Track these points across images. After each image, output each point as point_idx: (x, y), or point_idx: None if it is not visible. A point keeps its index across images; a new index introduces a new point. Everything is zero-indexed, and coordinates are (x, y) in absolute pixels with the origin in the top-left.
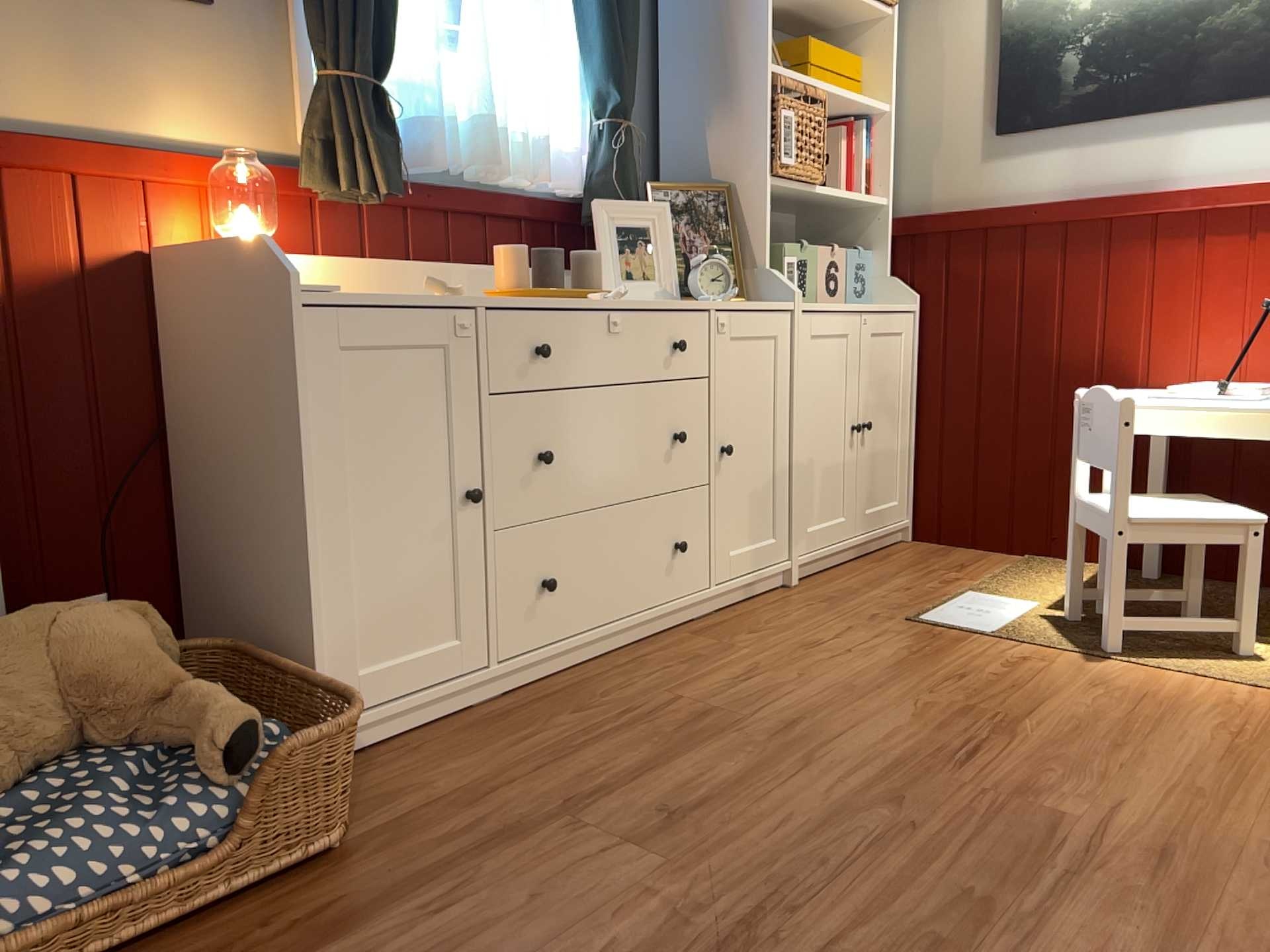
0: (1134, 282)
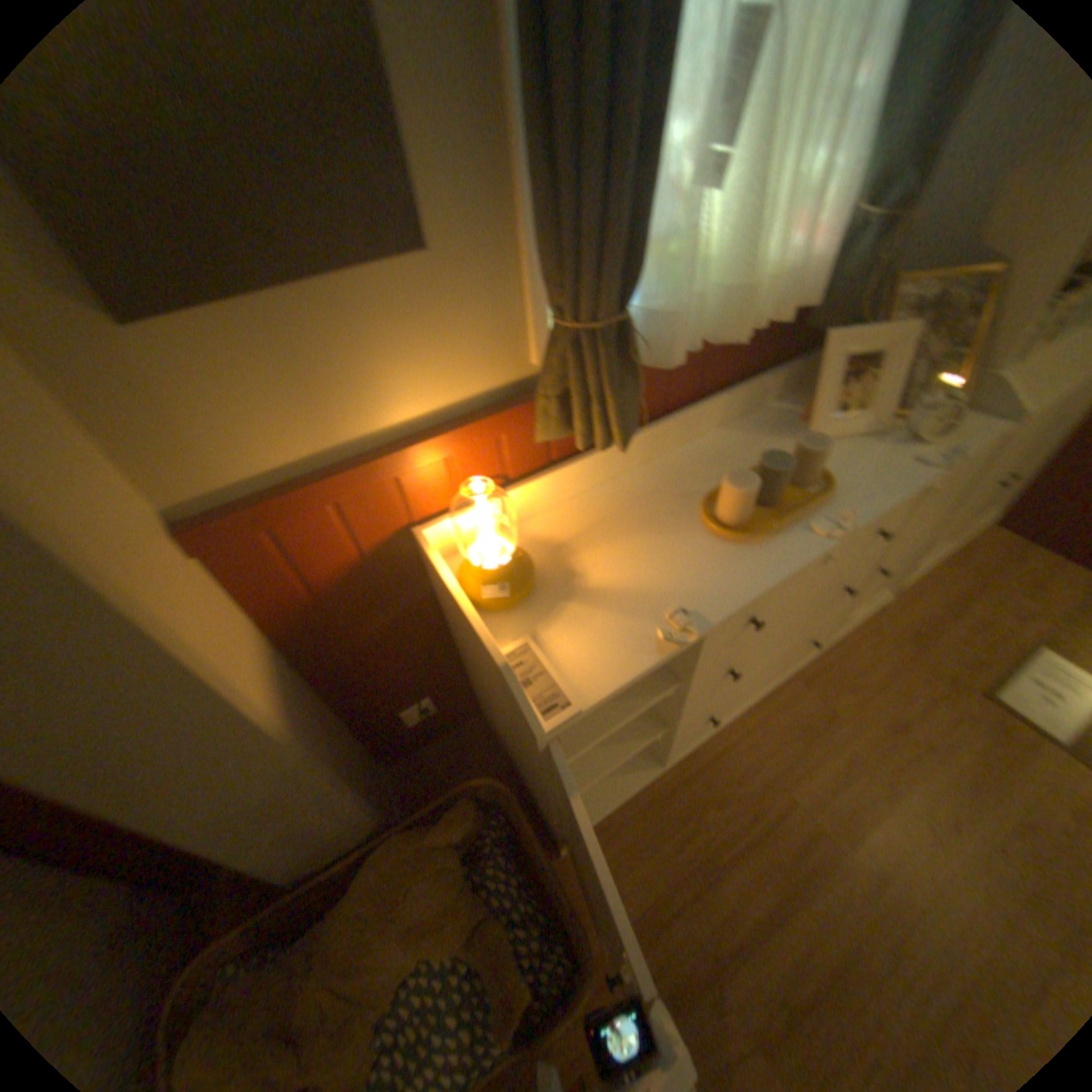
0: None
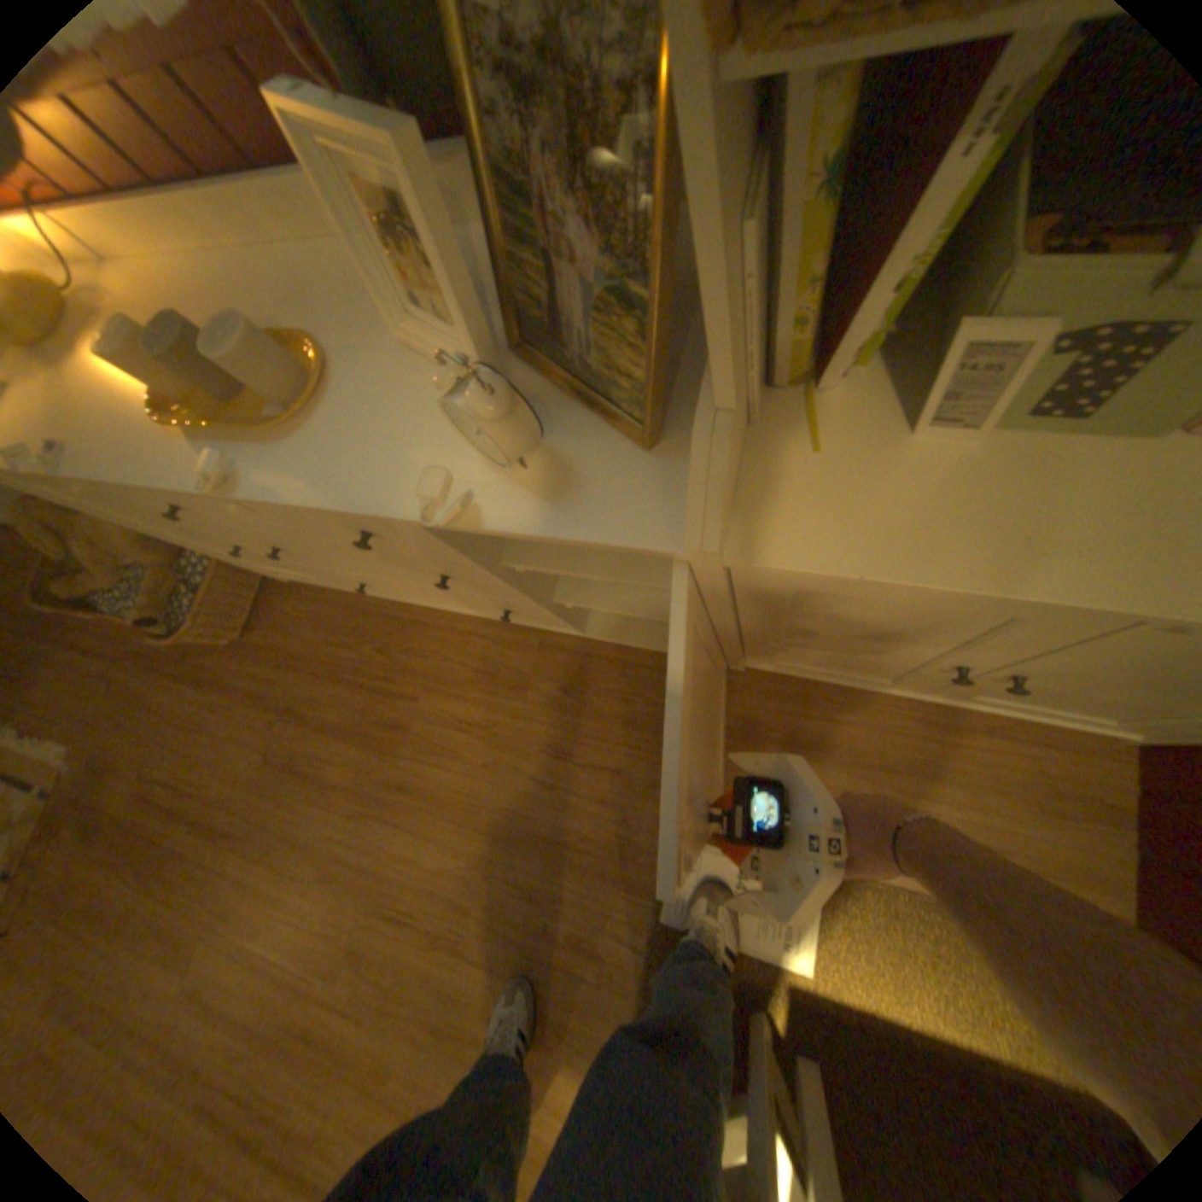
0: None
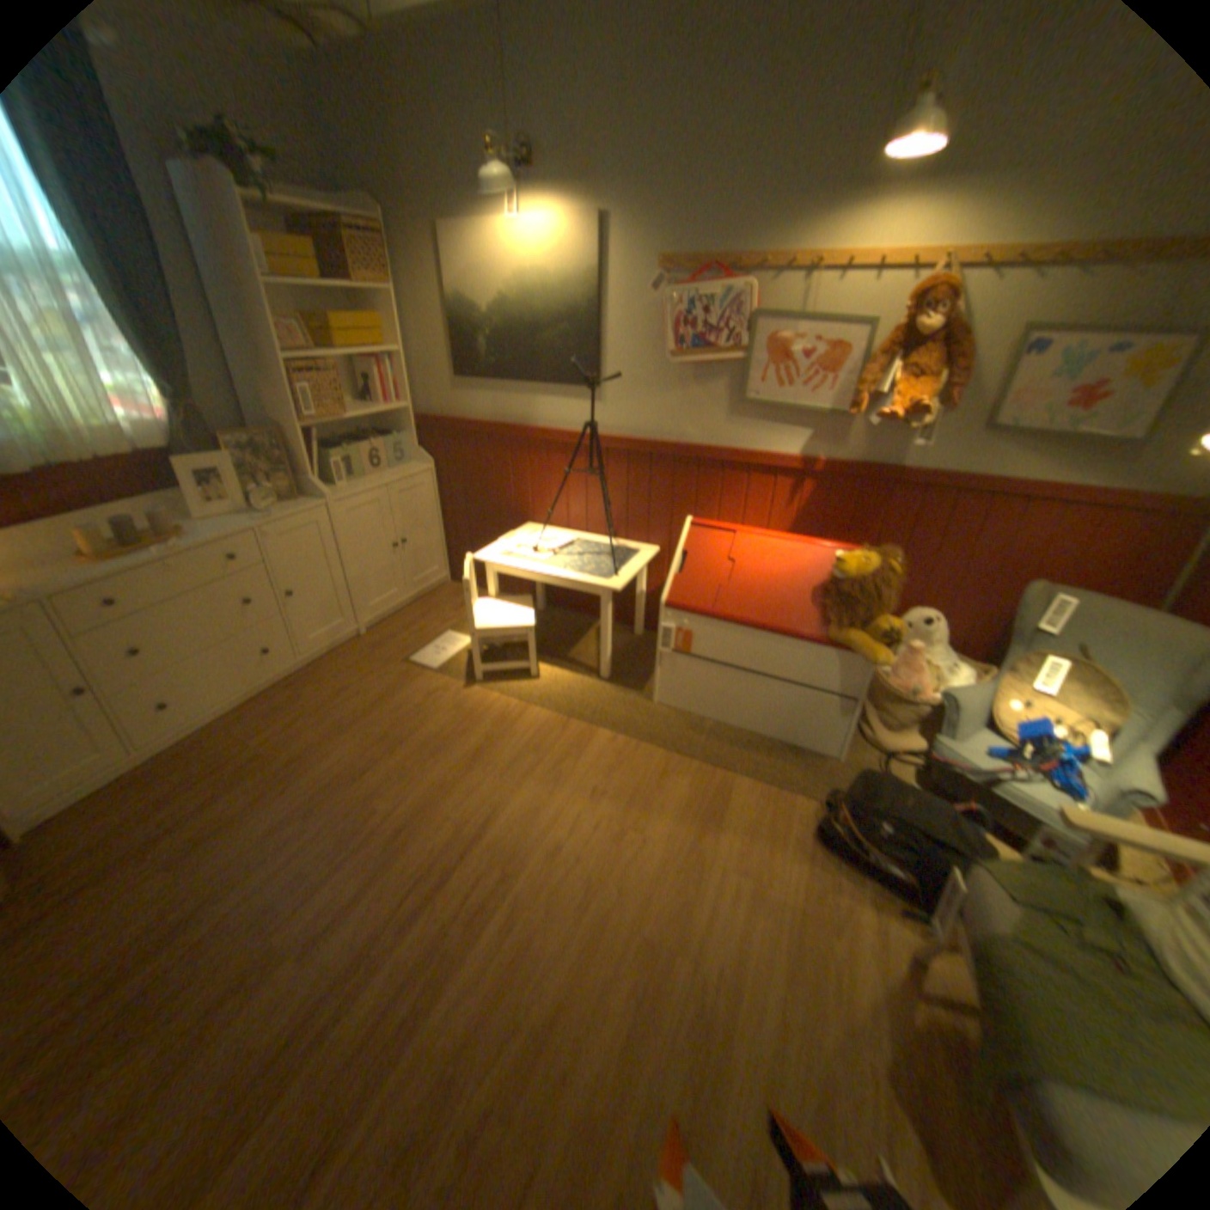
0: (523, 471)
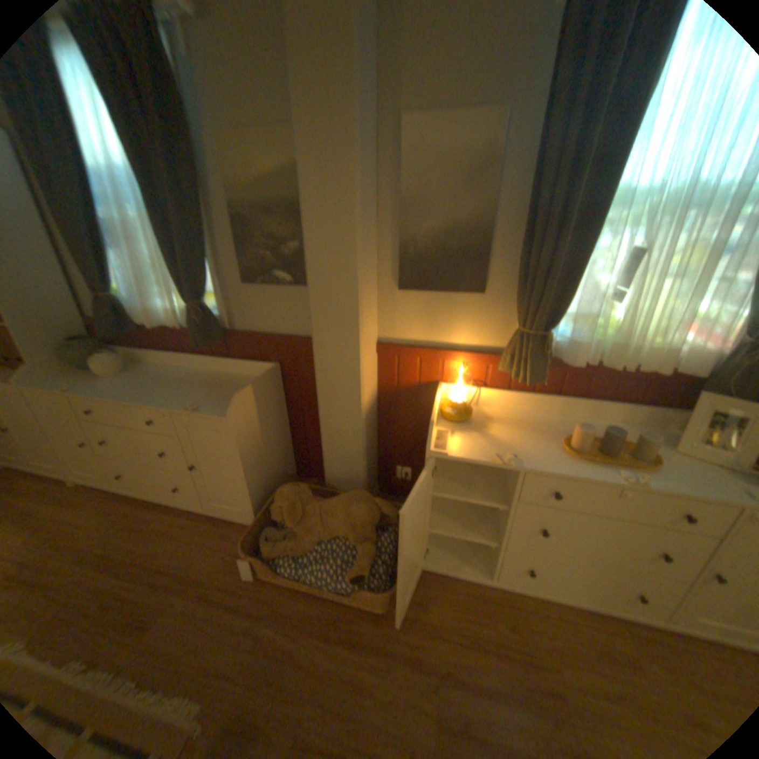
0: None
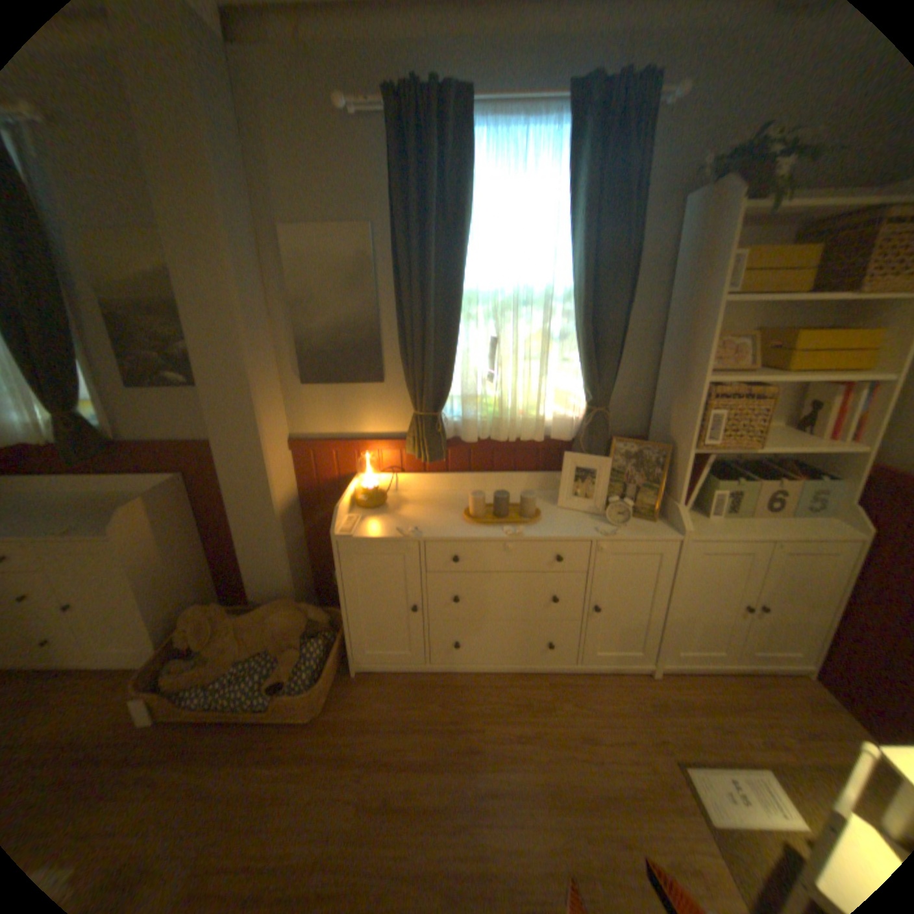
0: None
